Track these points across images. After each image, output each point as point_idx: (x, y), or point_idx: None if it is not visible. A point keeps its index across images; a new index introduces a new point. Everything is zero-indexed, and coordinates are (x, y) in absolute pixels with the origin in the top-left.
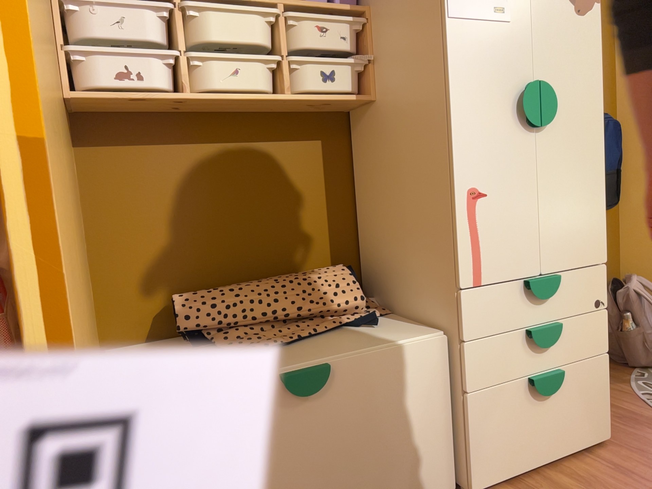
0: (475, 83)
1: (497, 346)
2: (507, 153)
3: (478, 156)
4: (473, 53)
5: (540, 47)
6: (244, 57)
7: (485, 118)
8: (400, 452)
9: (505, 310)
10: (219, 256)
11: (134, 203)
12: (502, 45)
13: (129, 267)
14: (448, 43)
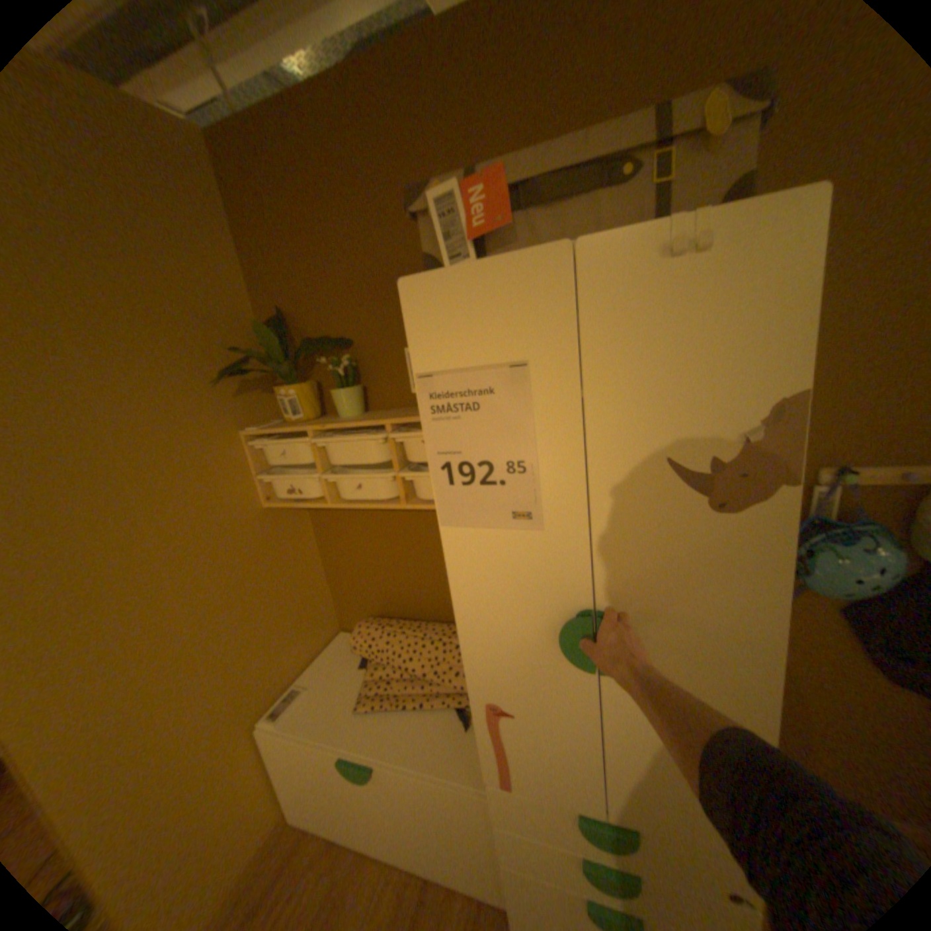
0: (486, 599)
1: (535, 849)
2: (544, 683)
3: (497, 675)
4: (481, 566)
5: (609, 562)
6: (361, 476)
7: (506, 639)
8: (445, 852)
9: (547, 826)
10: (403, 592)
11: (345, 548)
12: (530, 558)
13: (348, 587)
14: (447, 551)
